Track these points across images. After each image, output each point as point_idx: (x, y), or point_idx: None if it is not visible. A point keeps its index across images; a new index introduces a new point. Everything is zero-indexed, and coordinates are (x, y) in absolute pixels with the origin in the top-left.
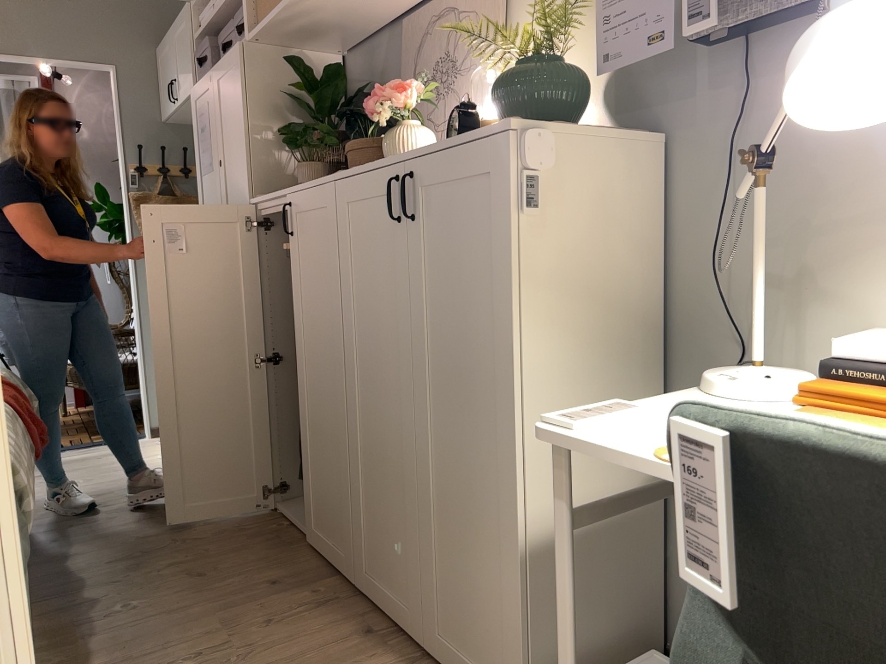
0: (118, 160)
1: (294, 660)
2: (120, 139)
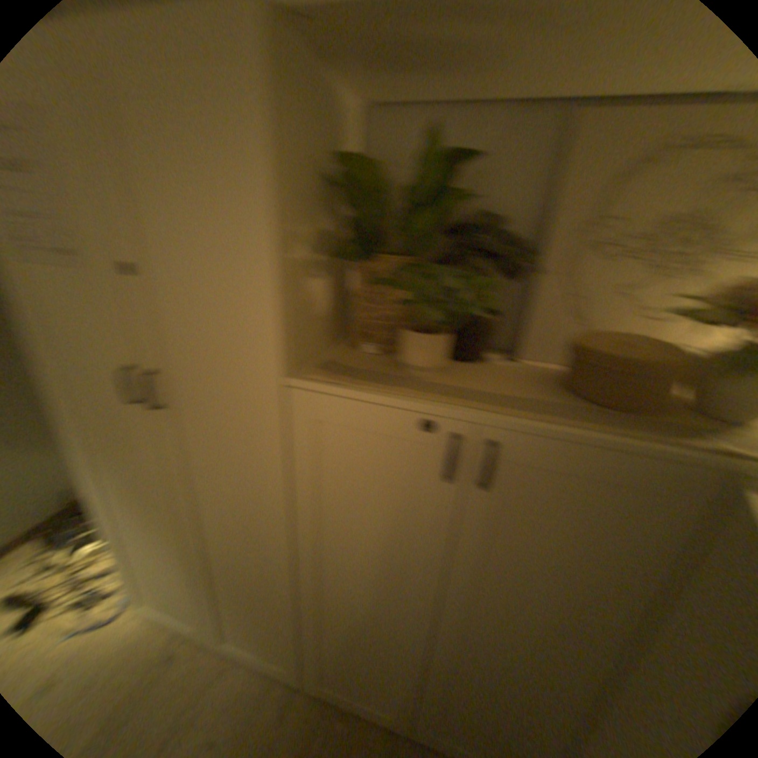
0: None
1: None
2: None
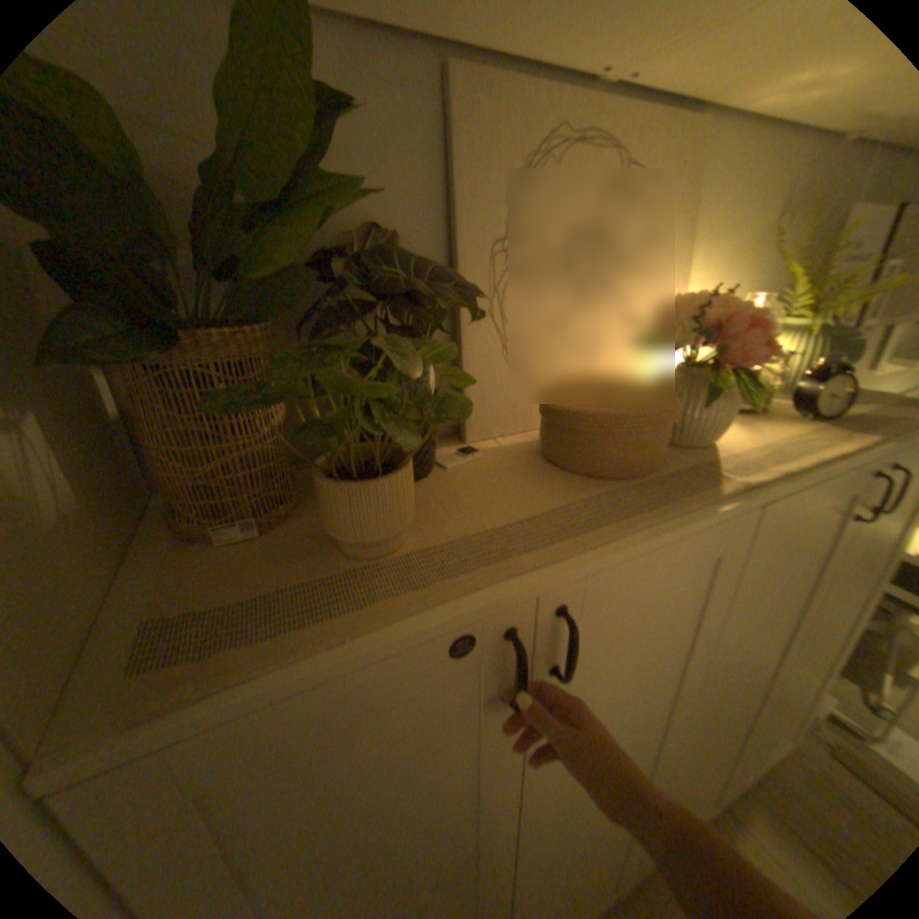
0: None
1: None
2: None
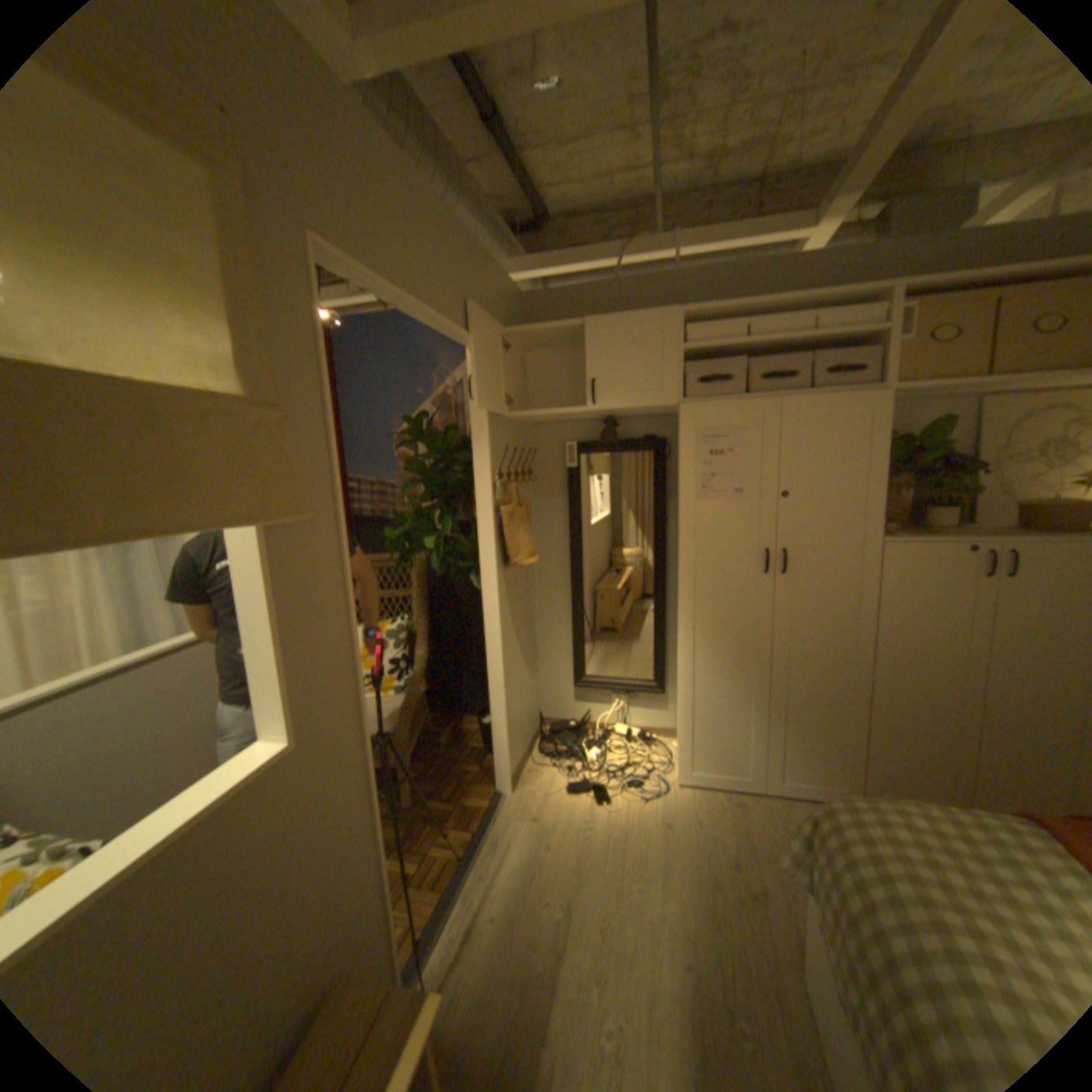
0: (476, 465)
1: None
2: (488, 441)
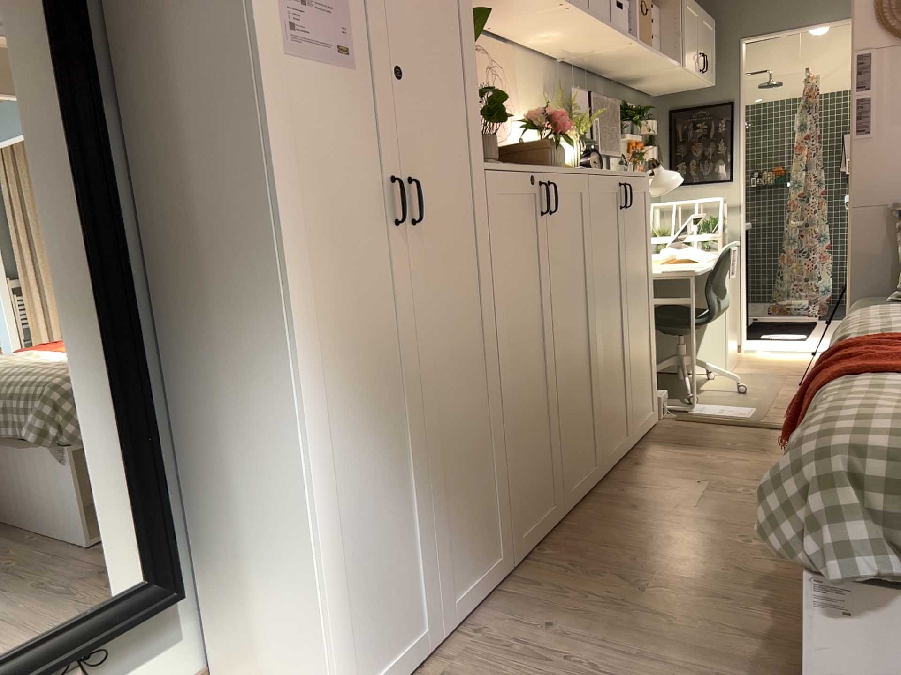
0: None
1: (685, 471)
2: None
